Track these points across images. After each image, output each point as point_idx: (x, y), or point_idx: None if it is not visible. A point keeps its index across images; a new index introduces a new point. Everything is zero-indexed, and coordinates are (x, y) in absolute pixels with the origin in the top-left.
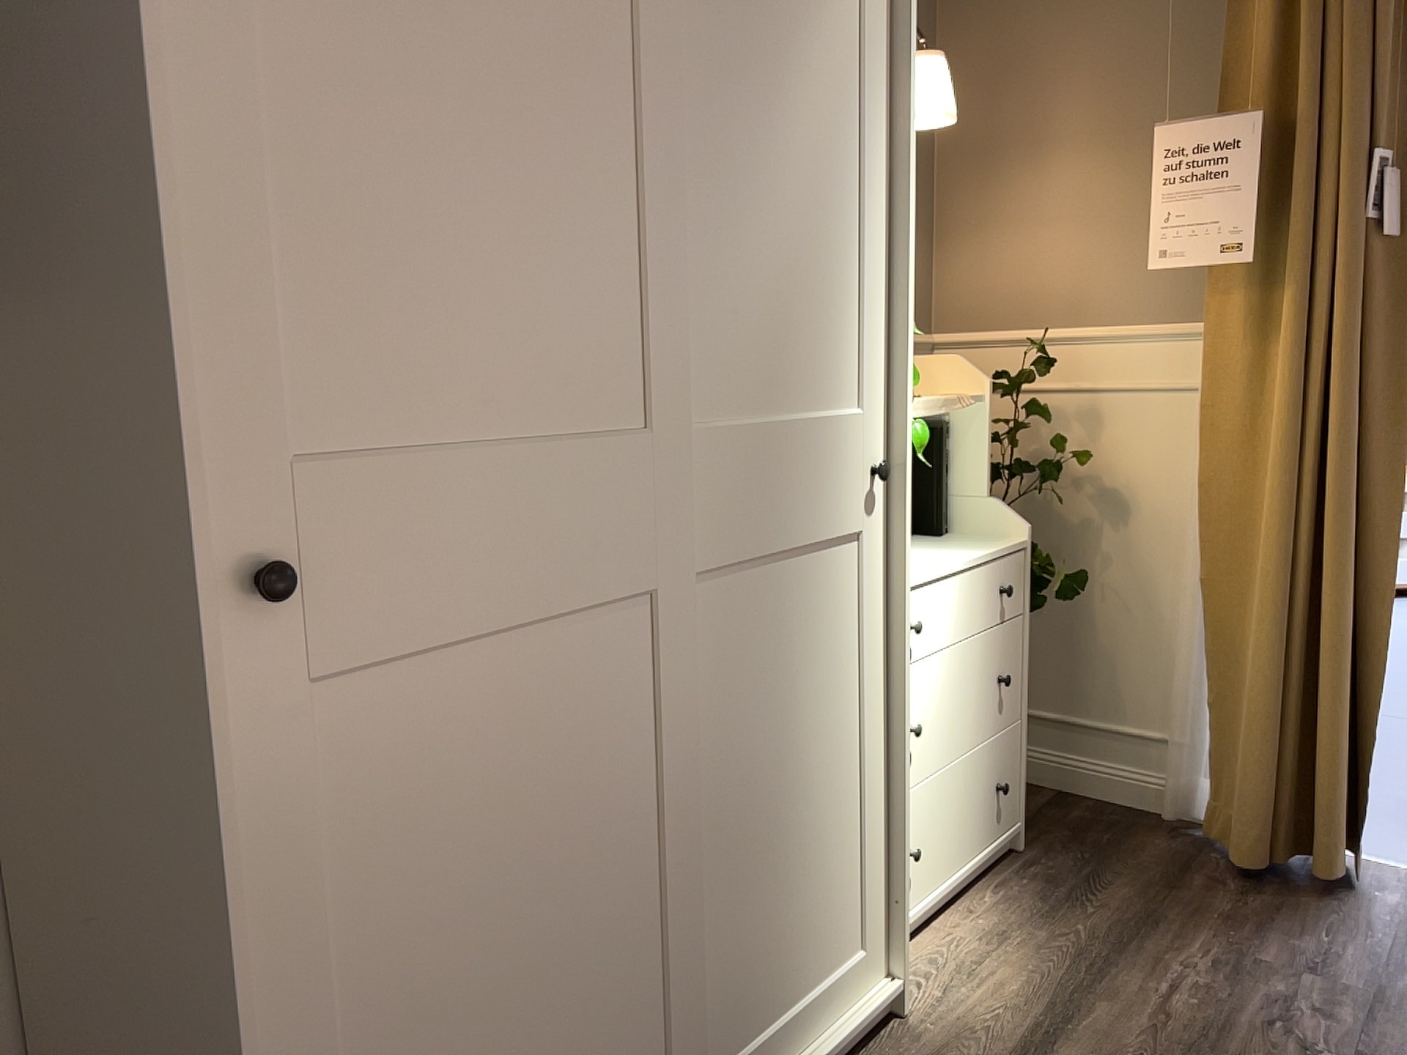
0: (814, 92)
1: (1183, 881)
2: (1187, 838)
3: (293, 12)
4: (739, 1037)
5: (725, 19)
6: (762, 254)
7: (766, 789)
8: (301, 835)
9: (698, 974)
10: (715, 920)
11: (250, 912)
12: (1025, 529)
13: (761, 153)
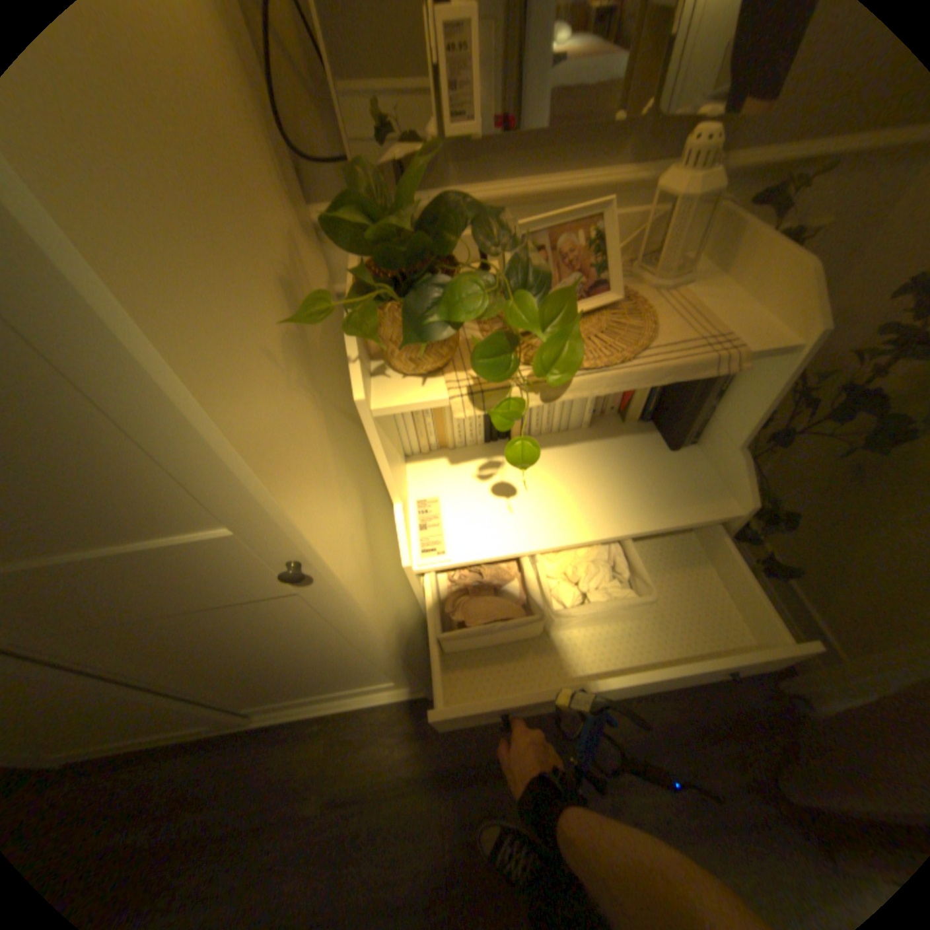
0: None
1: (715, 743)
2: (781, 706)
3: None
4: (268, 705)
5: None
6: None
7: (231, 673)
8: None
9: (200, 707)
10: (211, 695)
11: None
12: (749, 504)
13: None
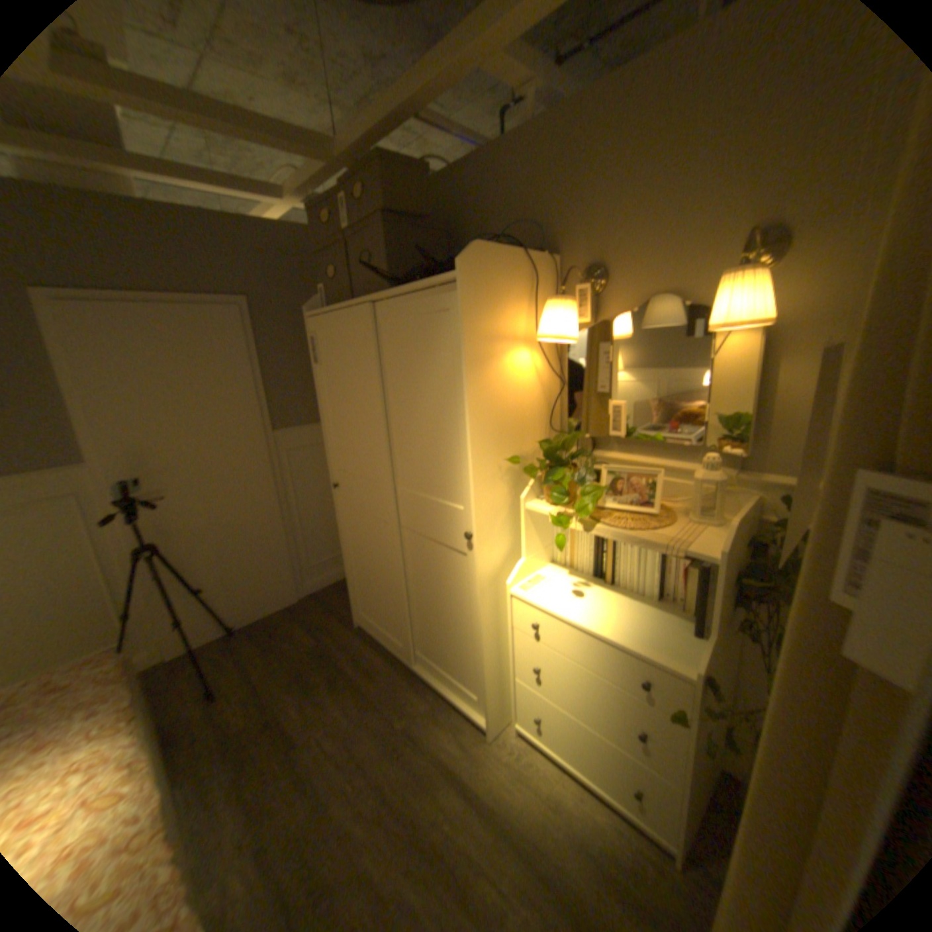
0: (432, 390)
1: None
2: None
3: (330, 405)
4: (427, 658)
5: (399, 376)
6: (417, 446)
7: (431, 604)
8: (343, 526)
9: (410, 625)
10: (417, 620)
11: (340, 531)
12: (701, 674)
13: (414, 415)
